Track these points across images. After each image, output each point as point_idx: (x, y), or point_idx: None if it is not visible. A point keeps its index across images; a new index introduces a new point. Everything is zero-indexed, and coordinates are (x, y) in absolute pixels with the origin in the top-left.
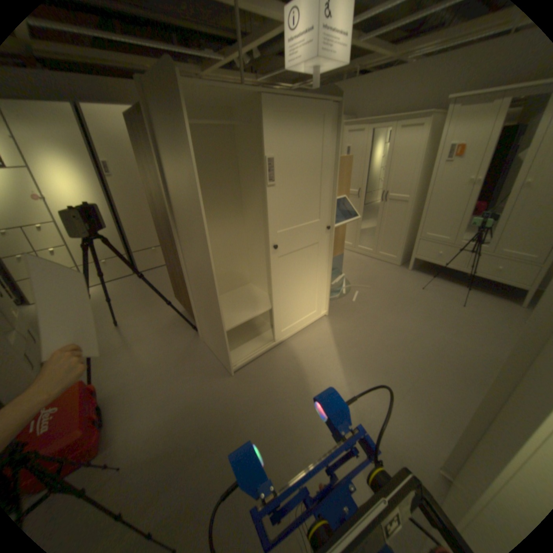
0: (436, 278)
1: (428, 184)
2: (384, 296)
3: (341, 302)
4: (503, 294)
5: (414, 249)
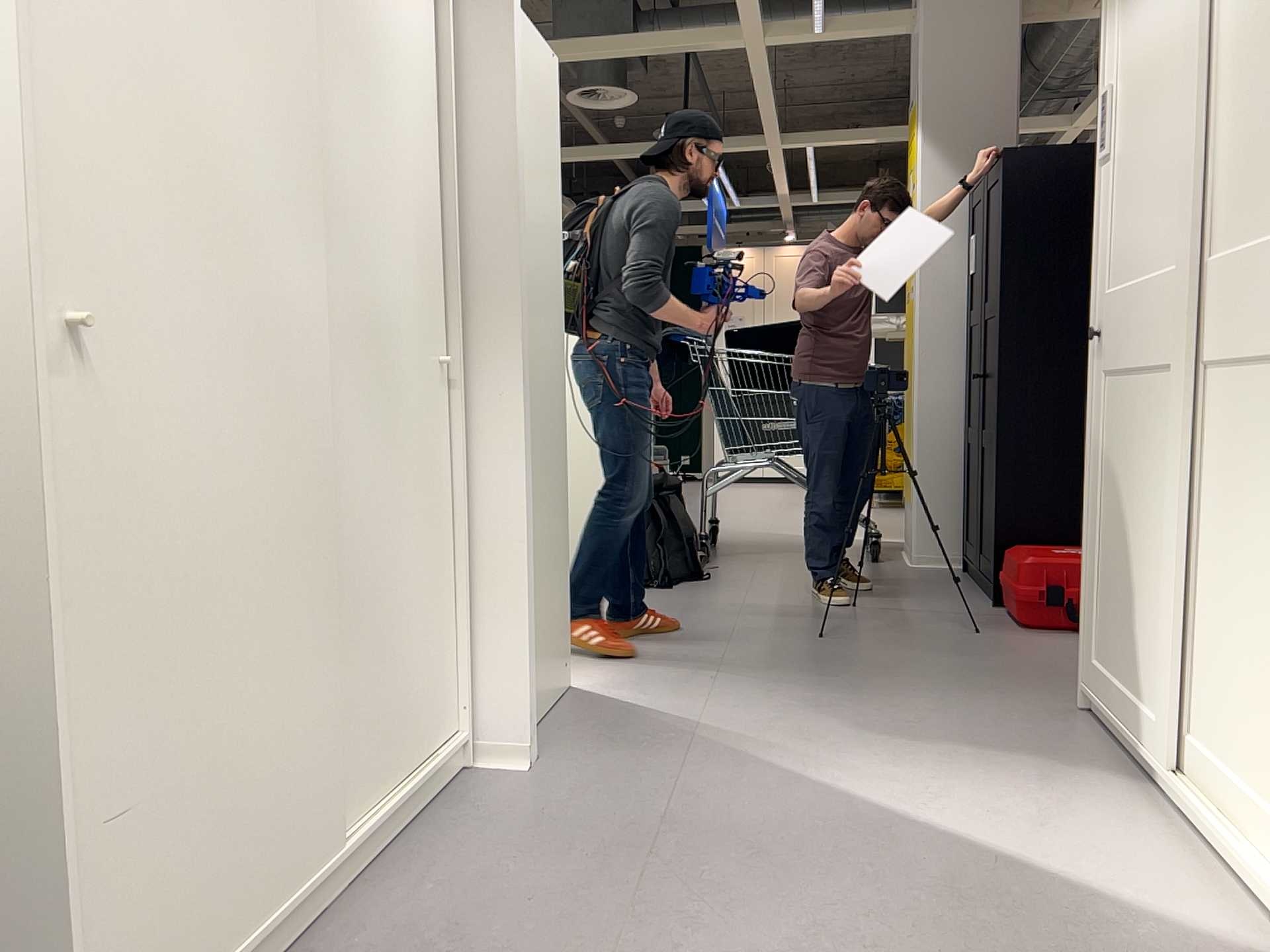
0: None
1: None
2: None
3: None
4: None
5: None
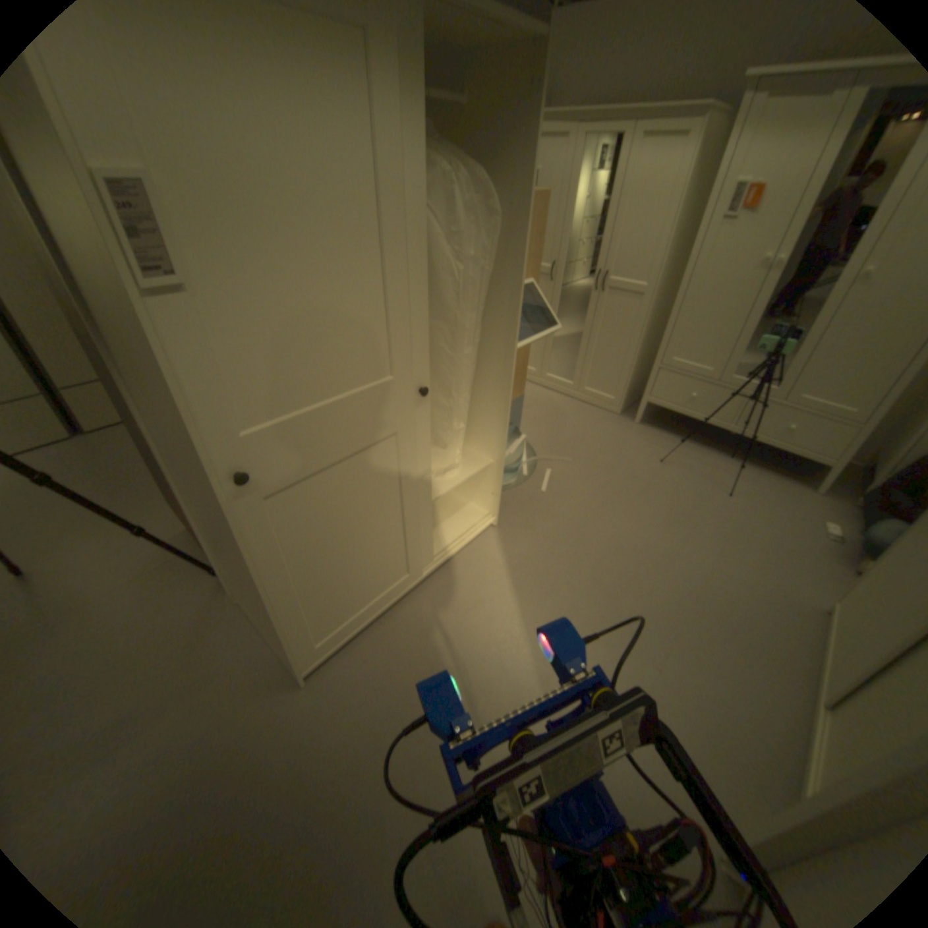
0: (681, 438)
1: (681, 260)
2: (597, 478)
3: (520, 494)
4: (787, 468)
5: (643, 383)
